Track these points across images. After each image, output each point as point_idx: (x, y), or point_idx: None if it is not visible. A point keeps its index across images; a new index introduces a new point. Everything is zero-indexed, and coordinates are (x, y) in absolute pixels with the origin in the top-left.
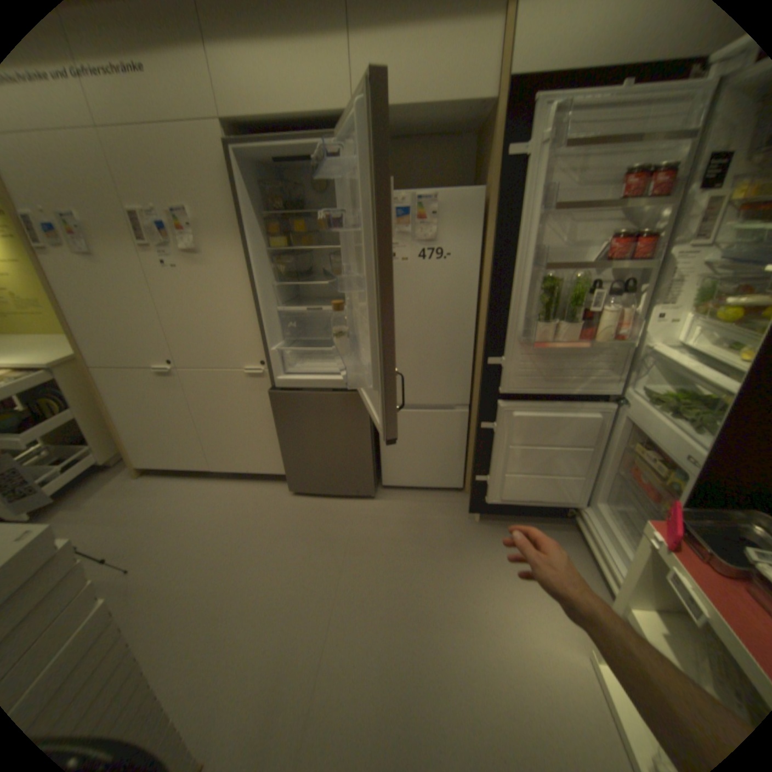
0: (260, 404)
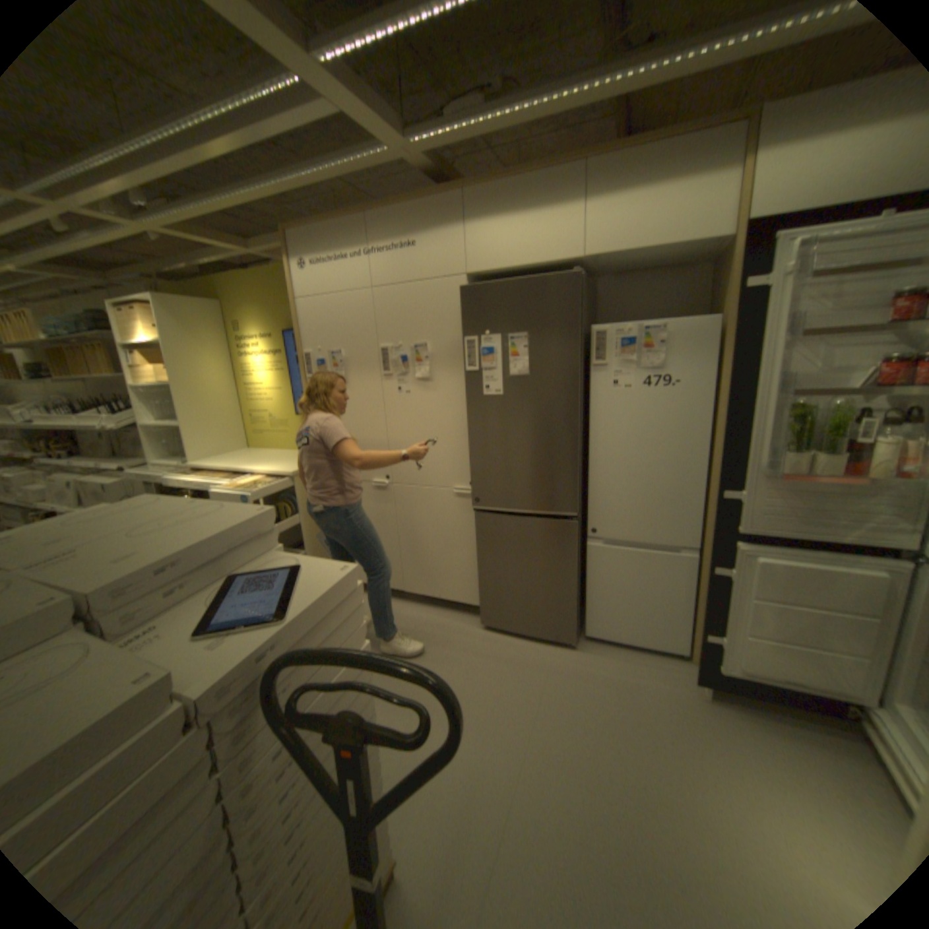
0: (463, 525)
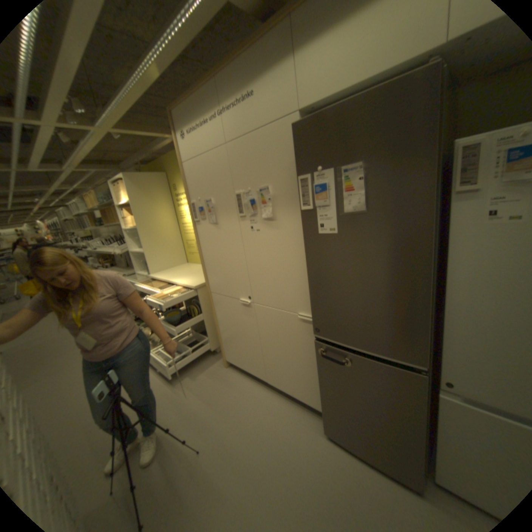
0: (307, 346)
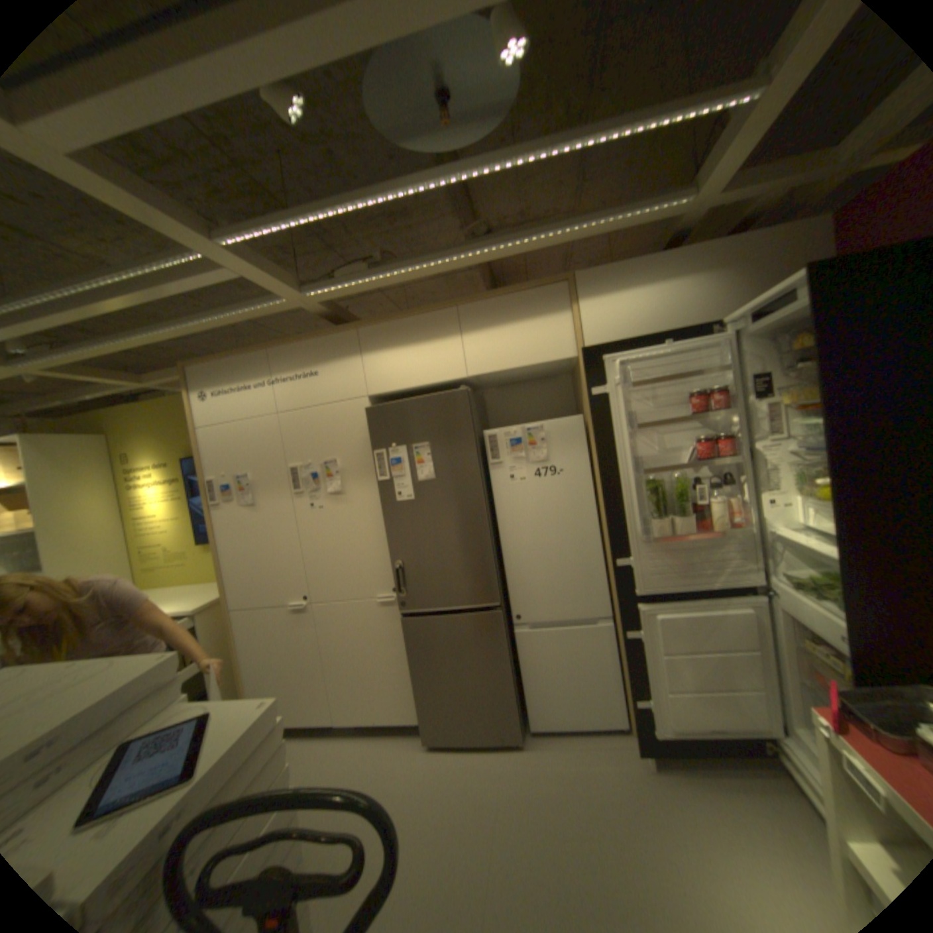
0: (391, 636)
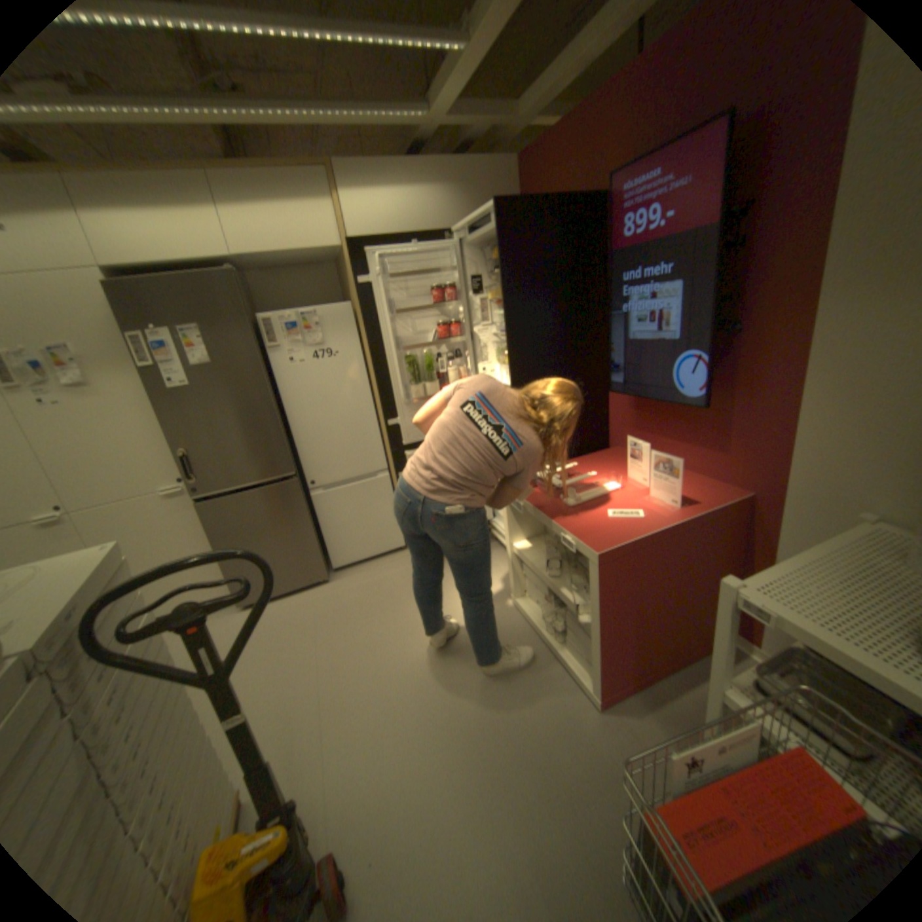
0: (183, 525)
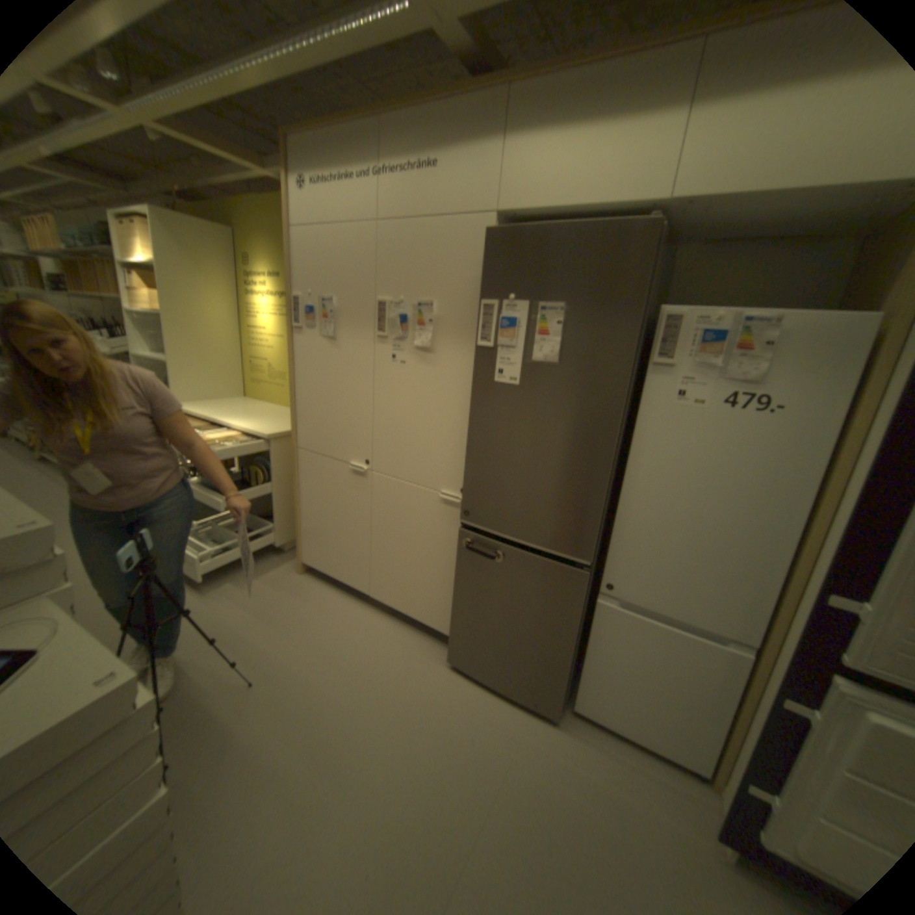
0: (446, 539)
